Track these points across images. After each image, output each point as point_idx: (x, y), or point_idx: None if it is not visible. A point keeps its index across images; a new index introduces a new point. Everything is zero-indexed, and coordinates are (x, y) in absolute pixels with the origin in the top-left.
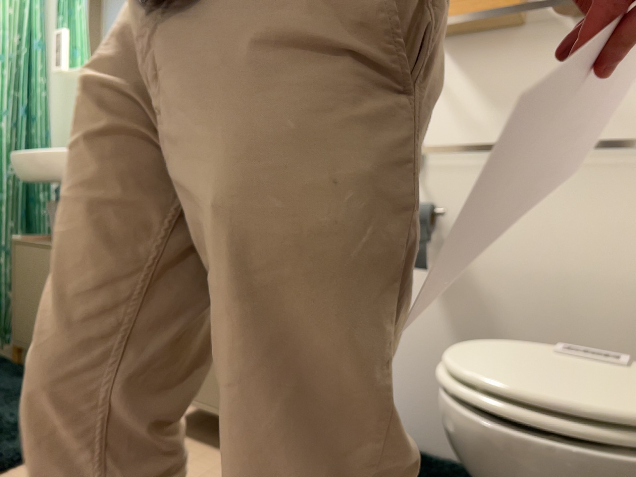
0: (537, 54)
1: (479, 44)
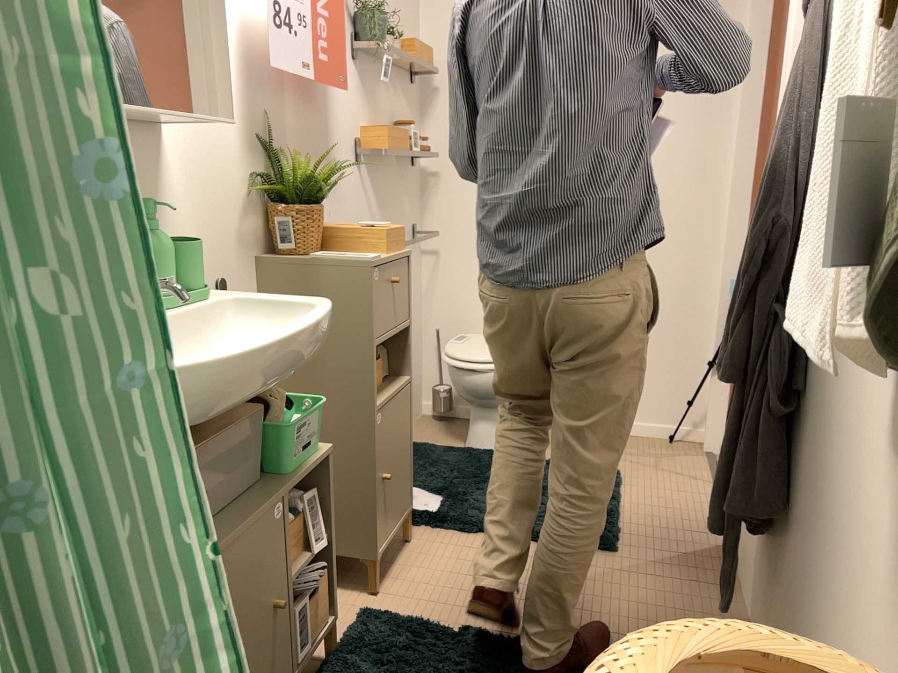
0: (390, 179)
1: (376, 167)
